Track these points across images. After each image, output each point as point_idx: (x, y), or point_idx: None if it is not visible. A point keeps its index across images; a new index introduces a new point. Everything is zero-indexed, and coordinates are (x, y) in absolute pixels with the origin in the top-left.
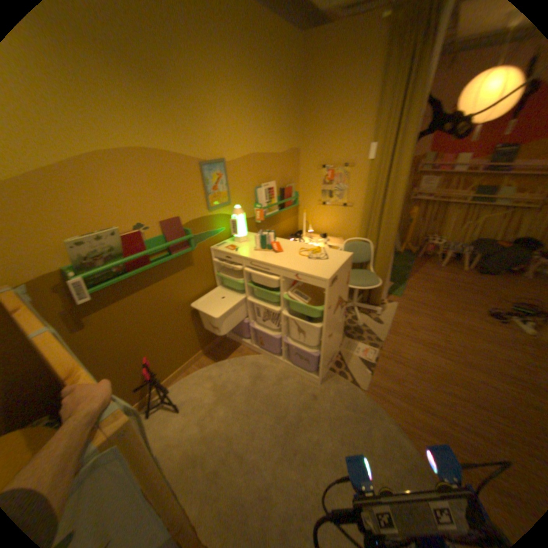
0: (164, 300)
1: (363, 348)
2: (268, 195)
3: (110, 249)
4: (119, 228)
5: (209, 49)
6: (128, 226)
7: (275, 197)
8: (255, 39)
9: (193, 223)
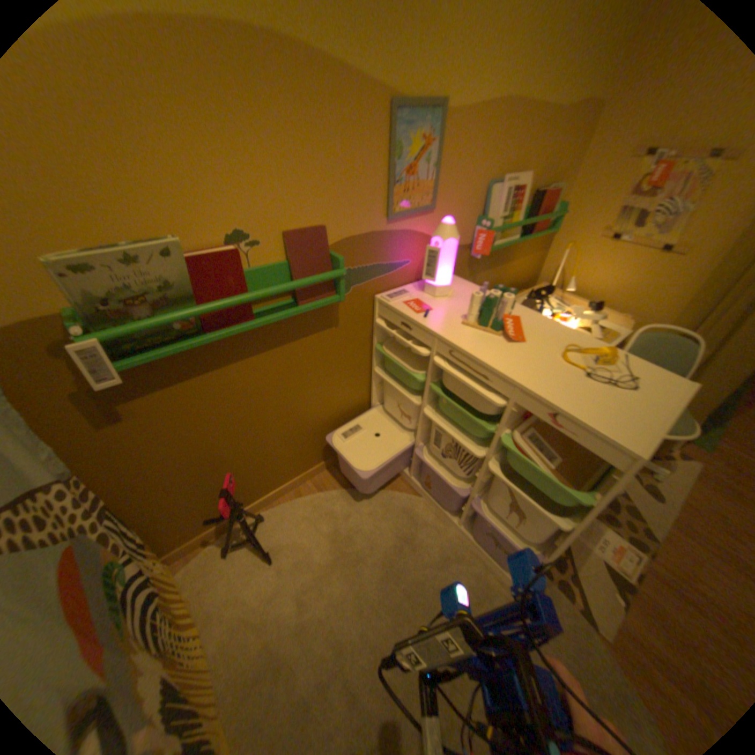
0: (277, 383)
1: (618, 546)
2: (513, 201)
3: (165, 284)
4: (196, 236)
5: None
6: (217, 233)
7: (524, 208)
8: None
9: (352, 244)
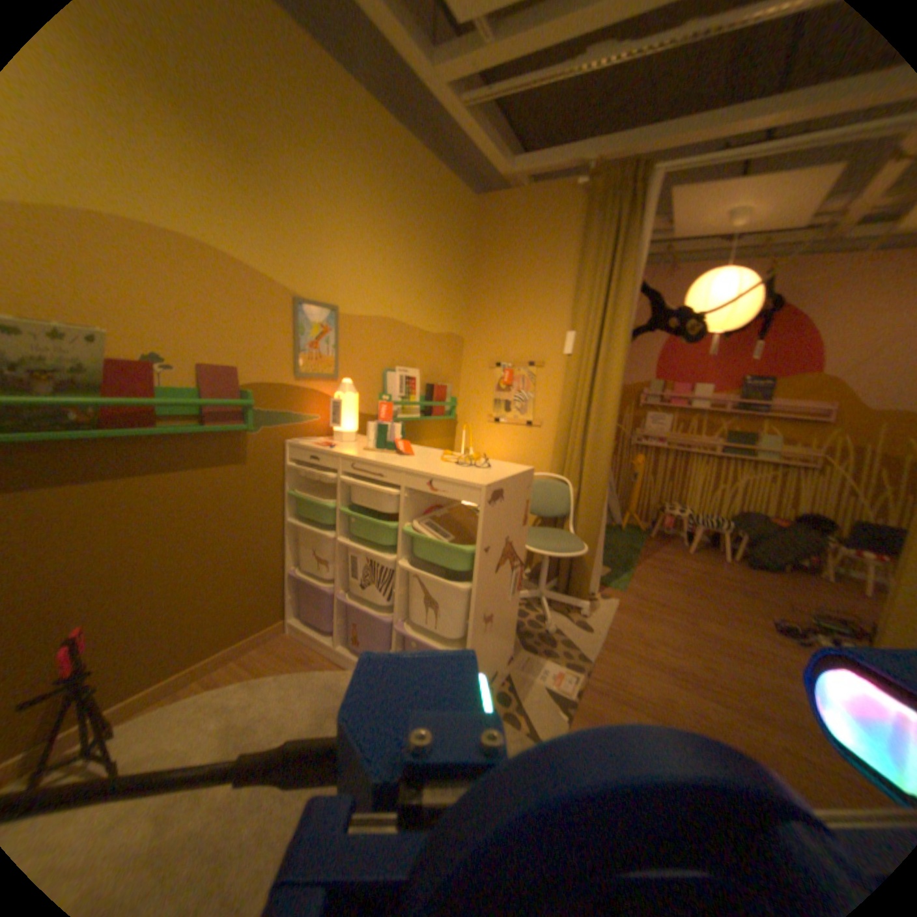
0: (169, 516)
1: (557, 673)
2: (407, 387)
3: (79, 369)
4: (114, 351)
5: (341, 162)
6: (135, 353)
7: (418, 395)
8: (410, 177)
9: (263, 390)
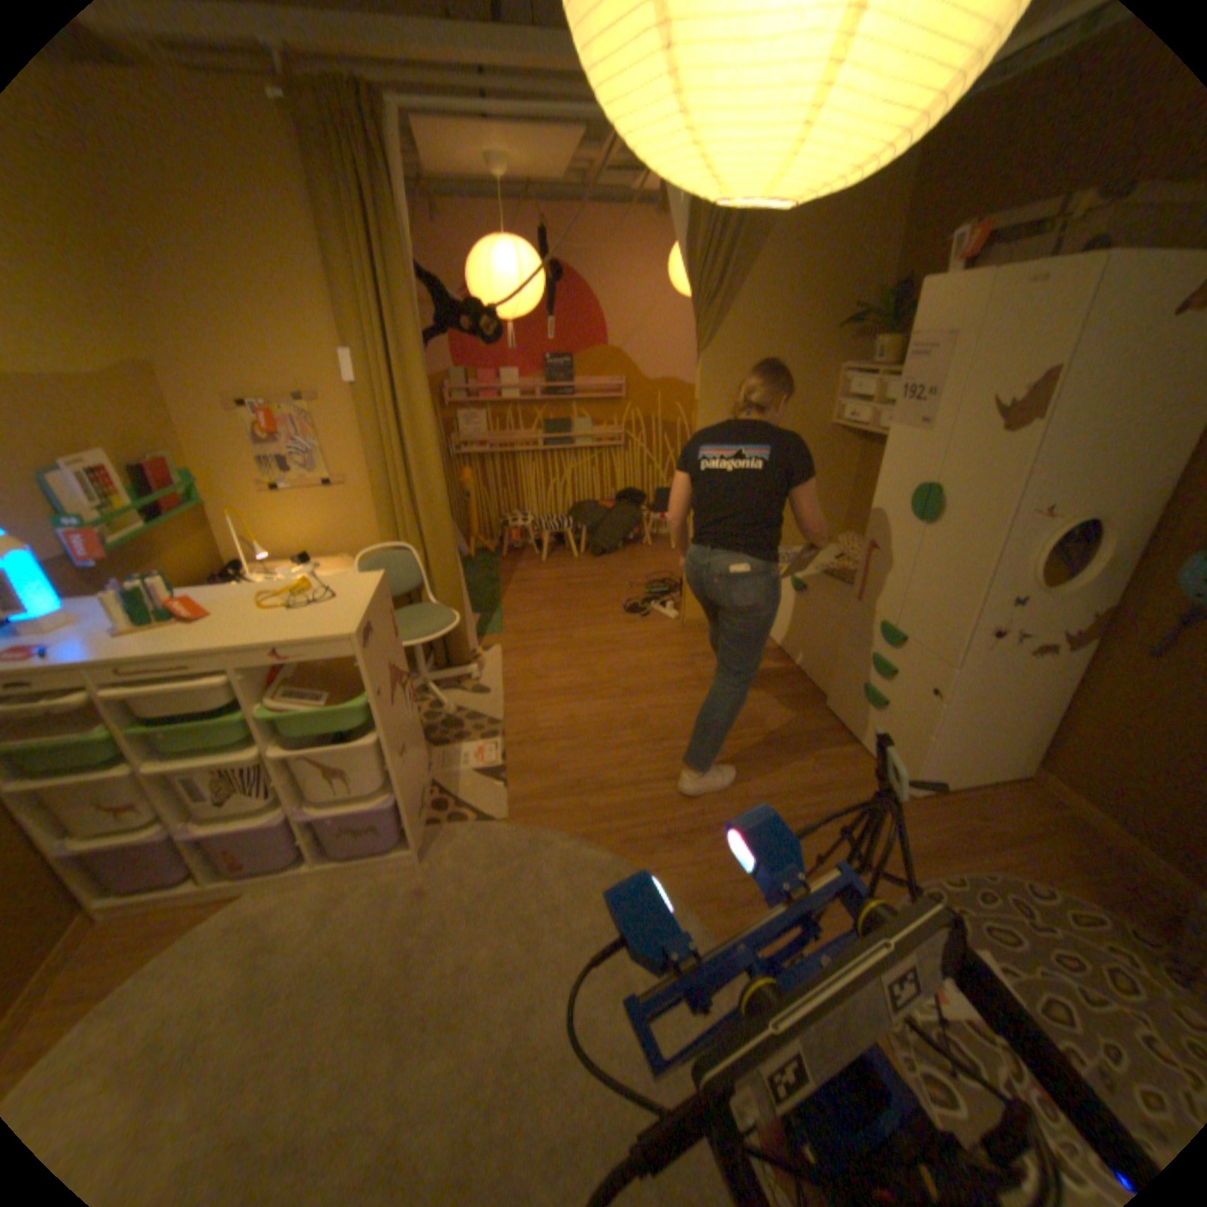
0: None
1: (474, 750)
2: (97, 485)
3: None
4: None
5: None
6: None
7: (123, 490)
8: None
9: None
